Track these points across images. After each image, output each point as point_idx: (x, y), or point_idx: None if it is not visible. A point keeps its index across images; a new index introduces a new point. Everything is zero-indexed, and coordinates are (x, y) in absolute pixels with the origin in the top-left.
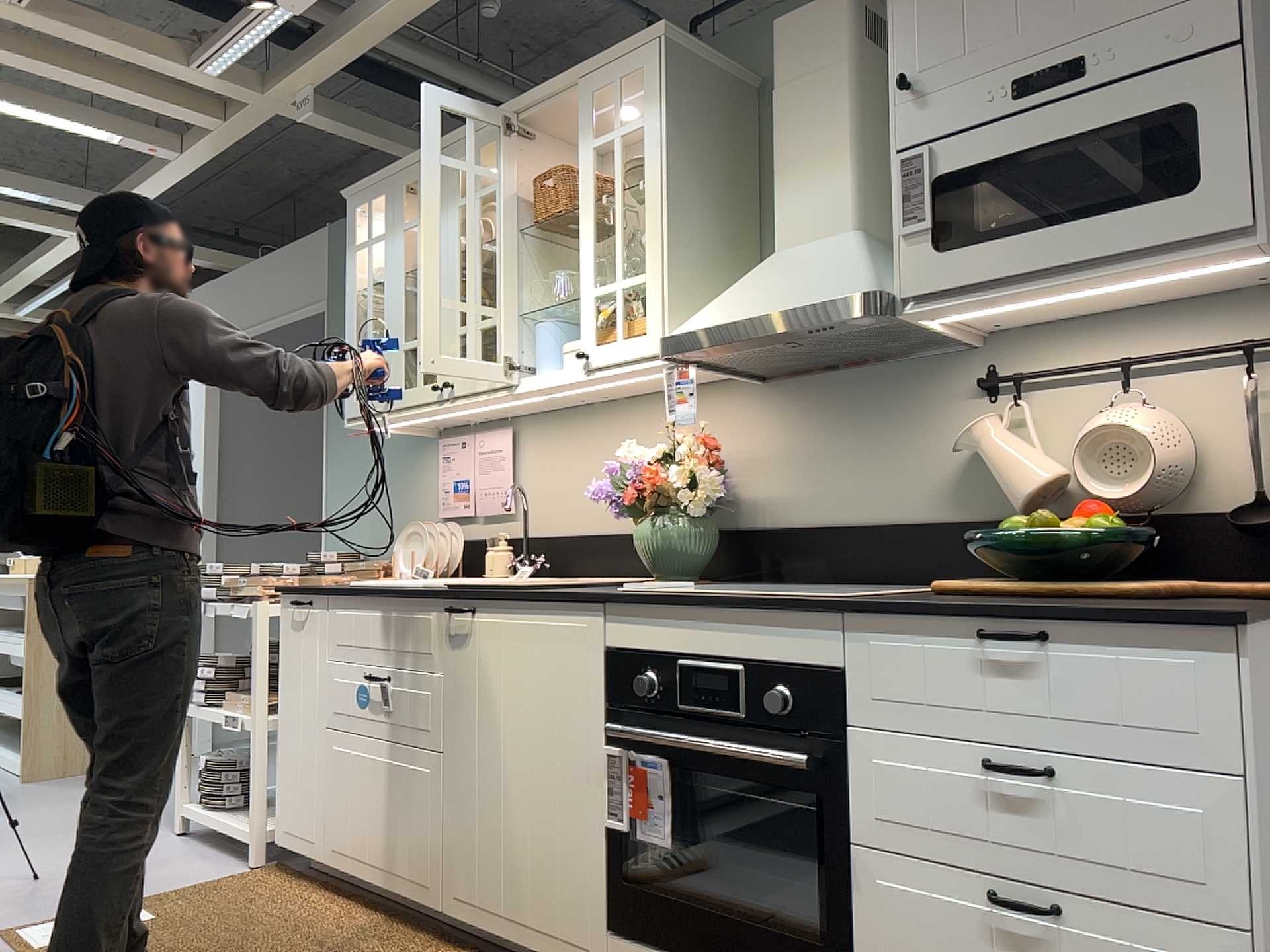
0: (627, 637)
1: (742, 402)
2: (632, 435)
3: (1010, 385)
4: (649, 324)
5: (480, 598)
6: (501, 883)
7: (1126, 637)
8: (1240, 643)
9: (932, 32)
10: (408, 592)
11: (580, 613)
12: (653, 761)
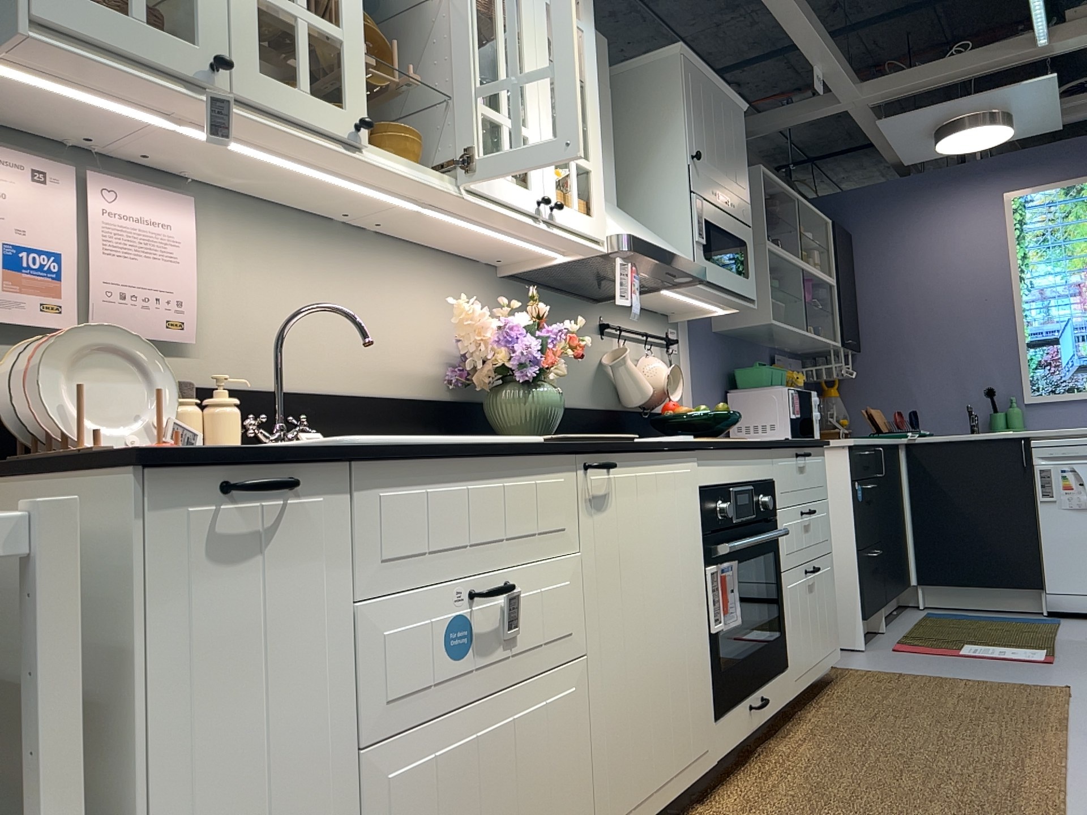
0: (710, 476)
1: (487, 287)
2: (385, 282)
3: (610, 331)
4: (593, 210)
5: (622, 451)
6: (652, 756)
7: (815, 453)
8: (826, 452)
9: (700, 138)
10: (538, 447)
11: (688, 459)
12: (727, 566)
